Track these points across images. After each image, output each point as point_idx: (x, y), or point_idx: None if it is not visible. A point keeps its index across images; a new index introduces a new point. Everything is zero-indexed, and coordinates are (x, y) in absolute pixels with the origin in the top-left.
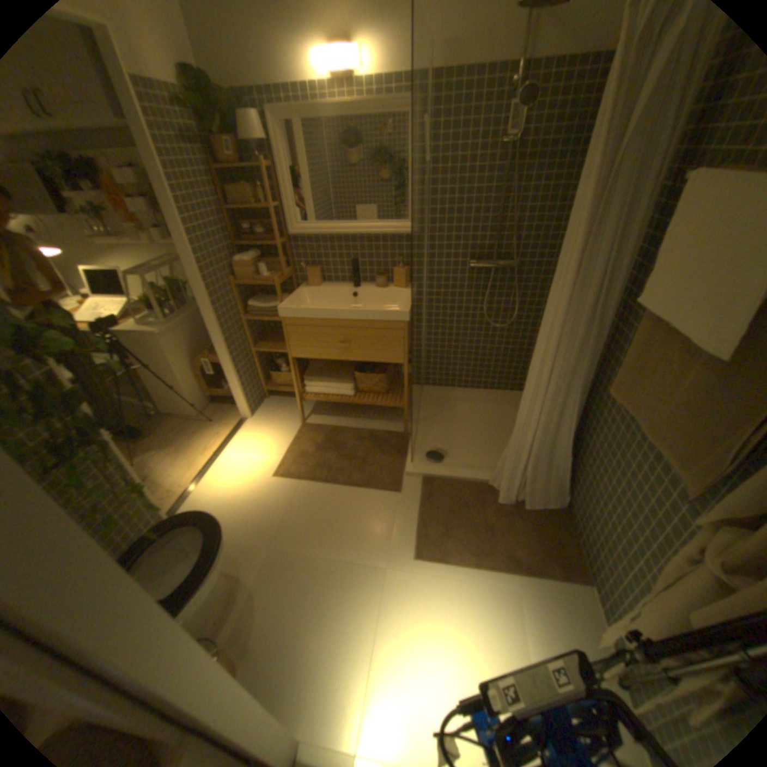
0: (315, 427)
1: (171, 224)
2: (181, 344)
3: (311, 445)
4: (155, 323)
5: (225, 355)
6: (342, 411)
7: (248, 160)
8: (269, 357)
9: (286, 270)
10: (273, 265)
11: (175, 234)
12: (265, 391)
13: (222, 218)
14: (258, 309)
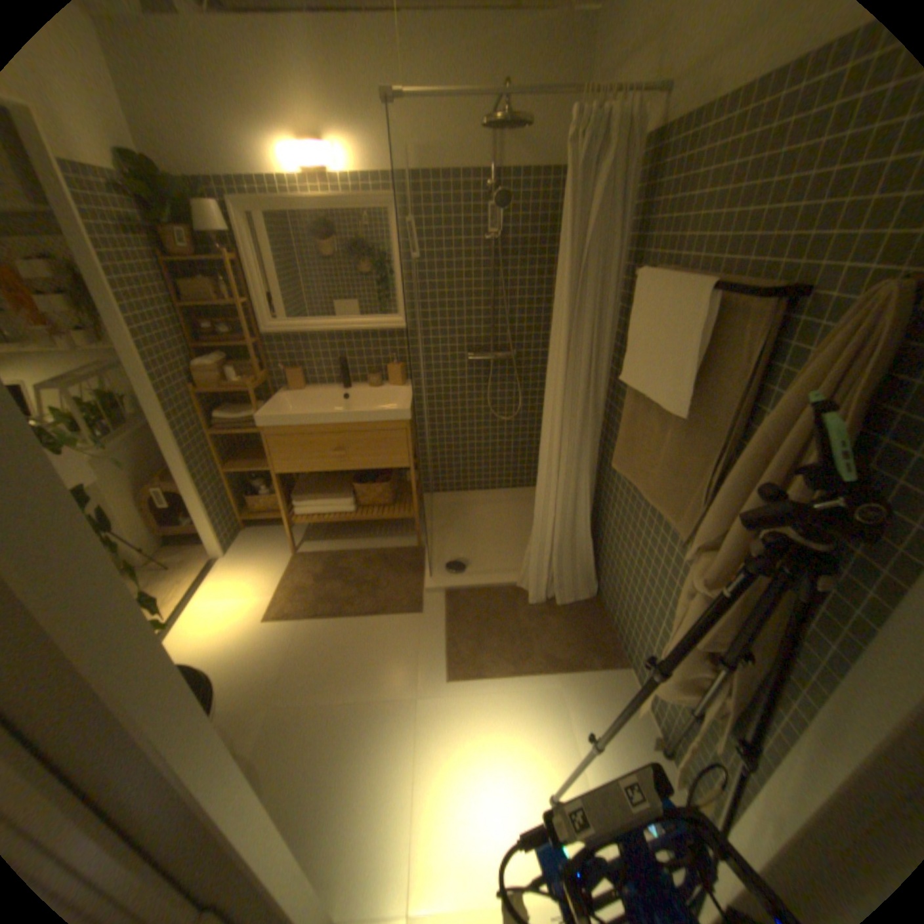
0: (309, 555)
1: (110, 325)
2: (119, 474)
3: (307, 577)
4: (83, 448)
5: (185, 480)
6: (341, 533)
7: (207, 253)
8: (241, 479)
9: (259, 374)
10: (243, 368)
11: (116, 337)
12: (239, 522)
13: (174, 317)
14: (226, 421)
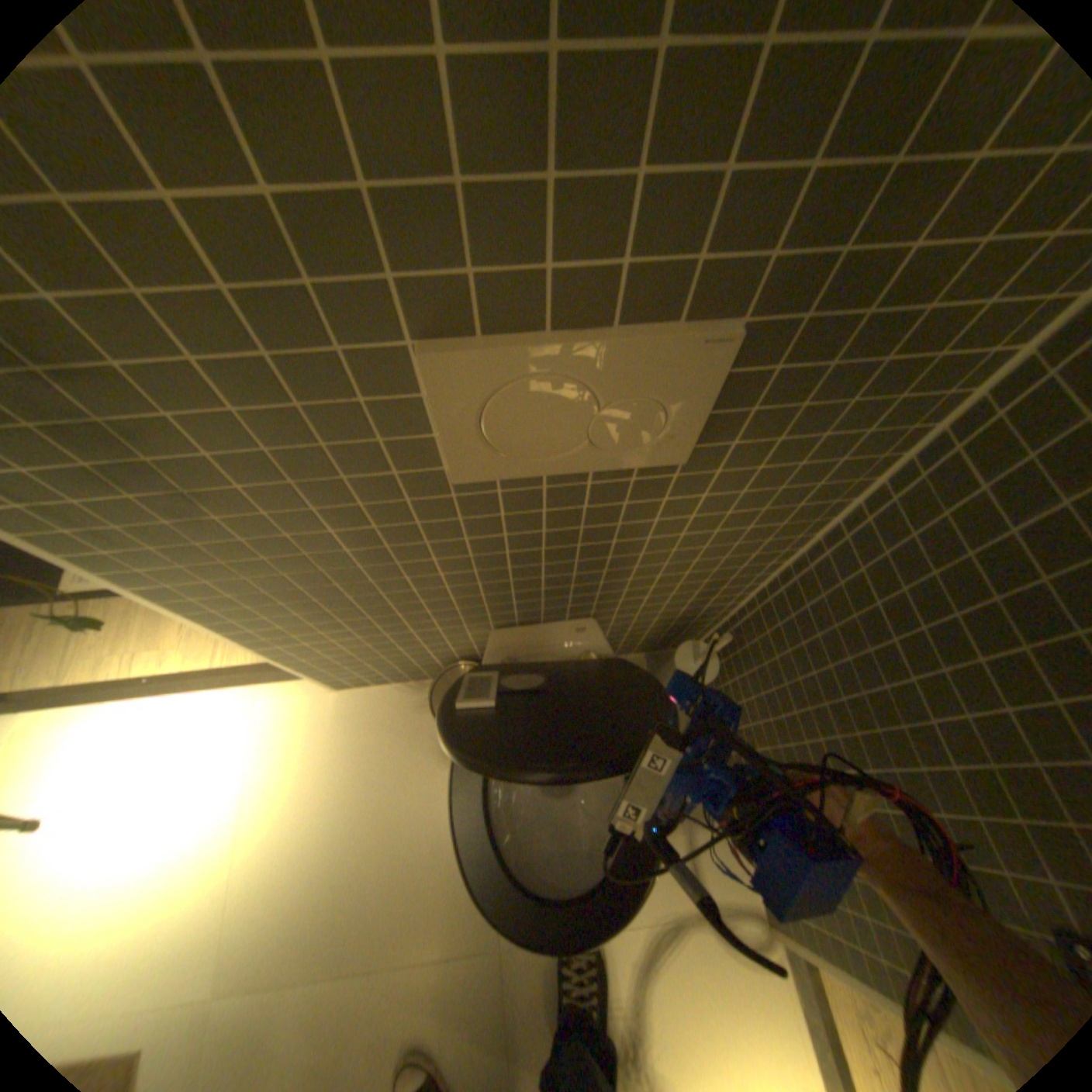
0: None
1: None
2: None
3: None
4: None
5: None
6: None
7: None
8: None
9: None
10: None
11: None
12: None
13: None
14: None
